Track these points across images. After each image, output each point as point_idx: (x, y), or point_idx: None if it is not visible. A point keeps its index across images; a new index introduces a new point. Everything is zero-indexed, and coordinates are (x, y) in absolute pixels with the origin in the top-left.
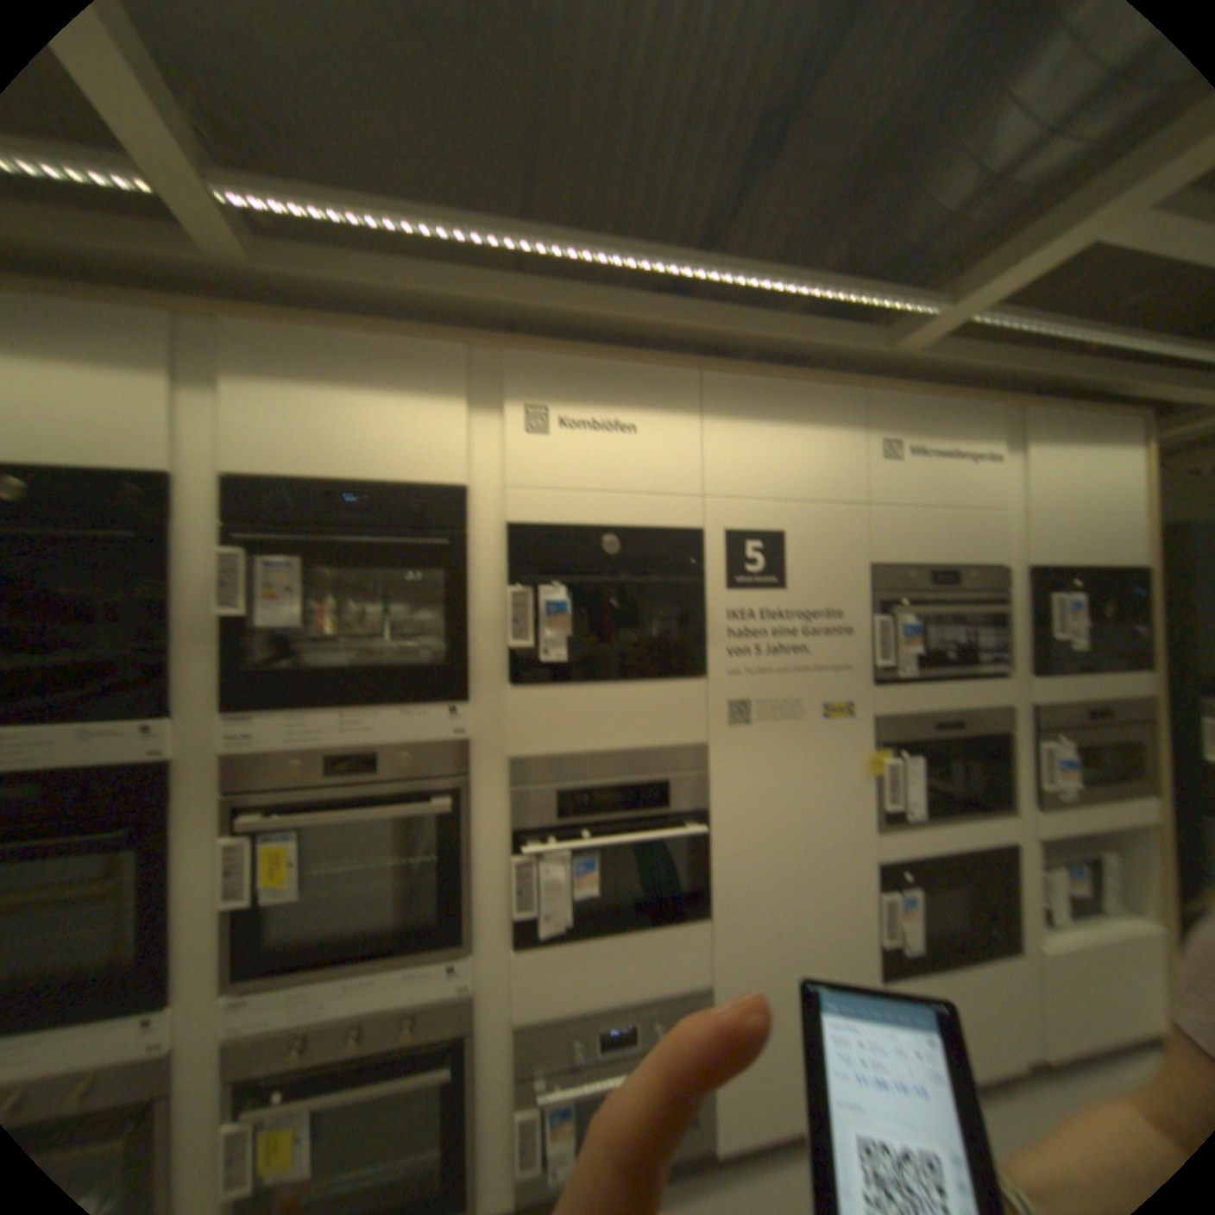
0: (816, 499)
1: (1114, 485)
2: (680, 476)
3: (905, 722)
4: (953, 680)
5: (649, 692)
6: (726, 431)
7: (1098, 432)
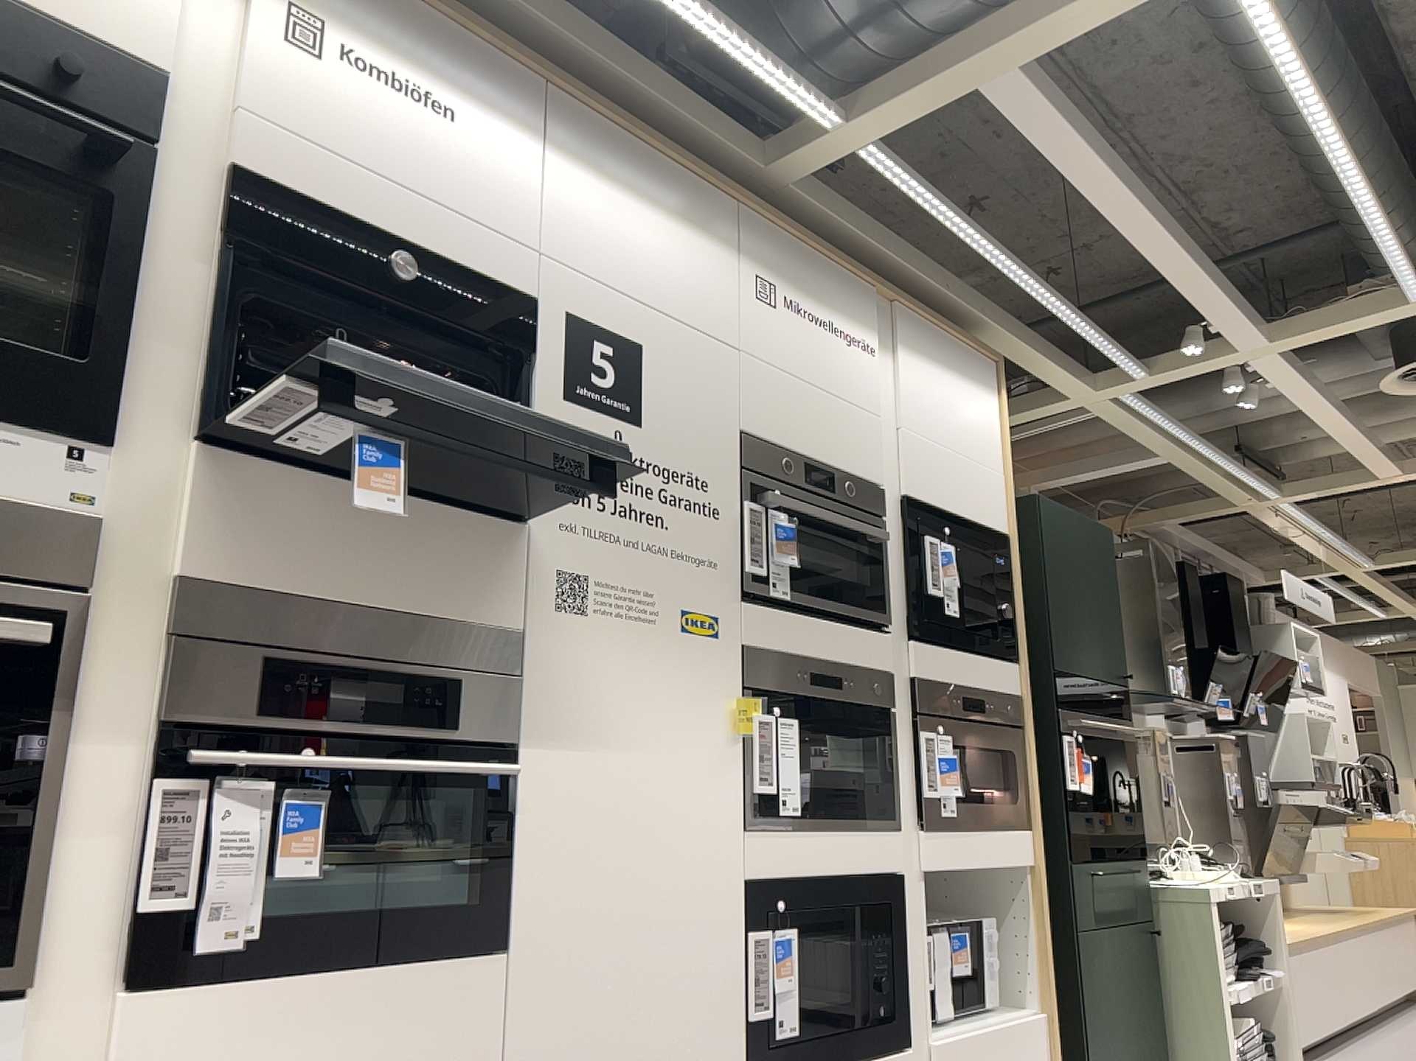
0: (679, 312)
1: (970, 425)
2: (510, 206)
3: (775, 659)
4: (826, 618)
5: (436, 516)
6: (574, 173)
7: (955, 359)
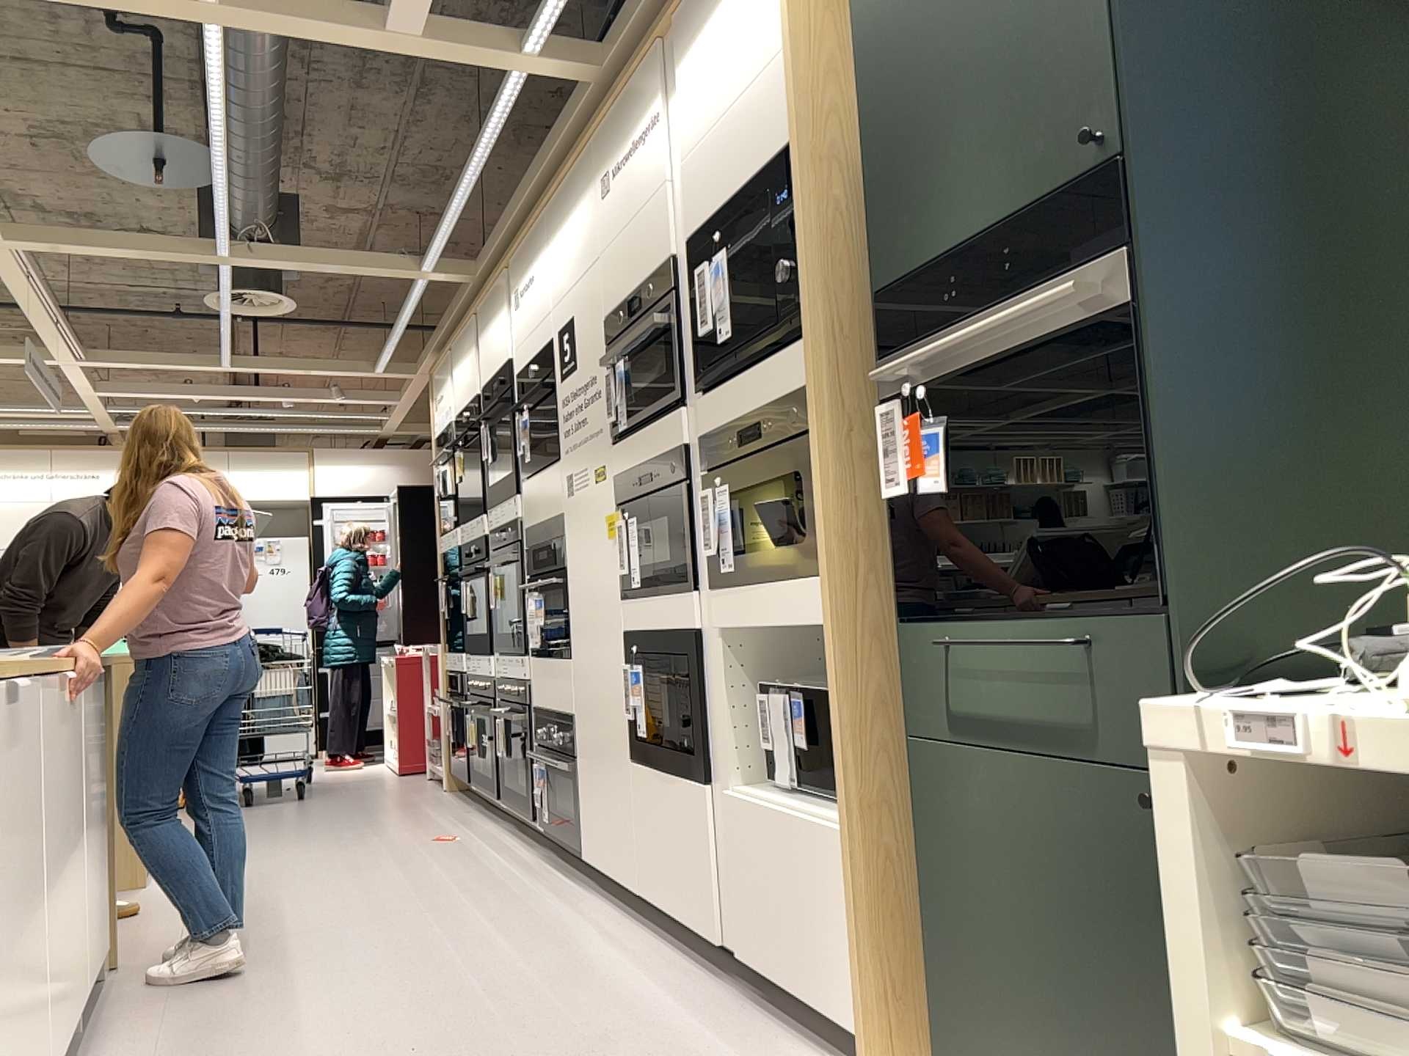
0: (580, 272)
1: (747, 39)
2: (543, 300)
3: (624, 477)
4: (656, 421)
5: (545, 474)
6: (552, 247)
7: None
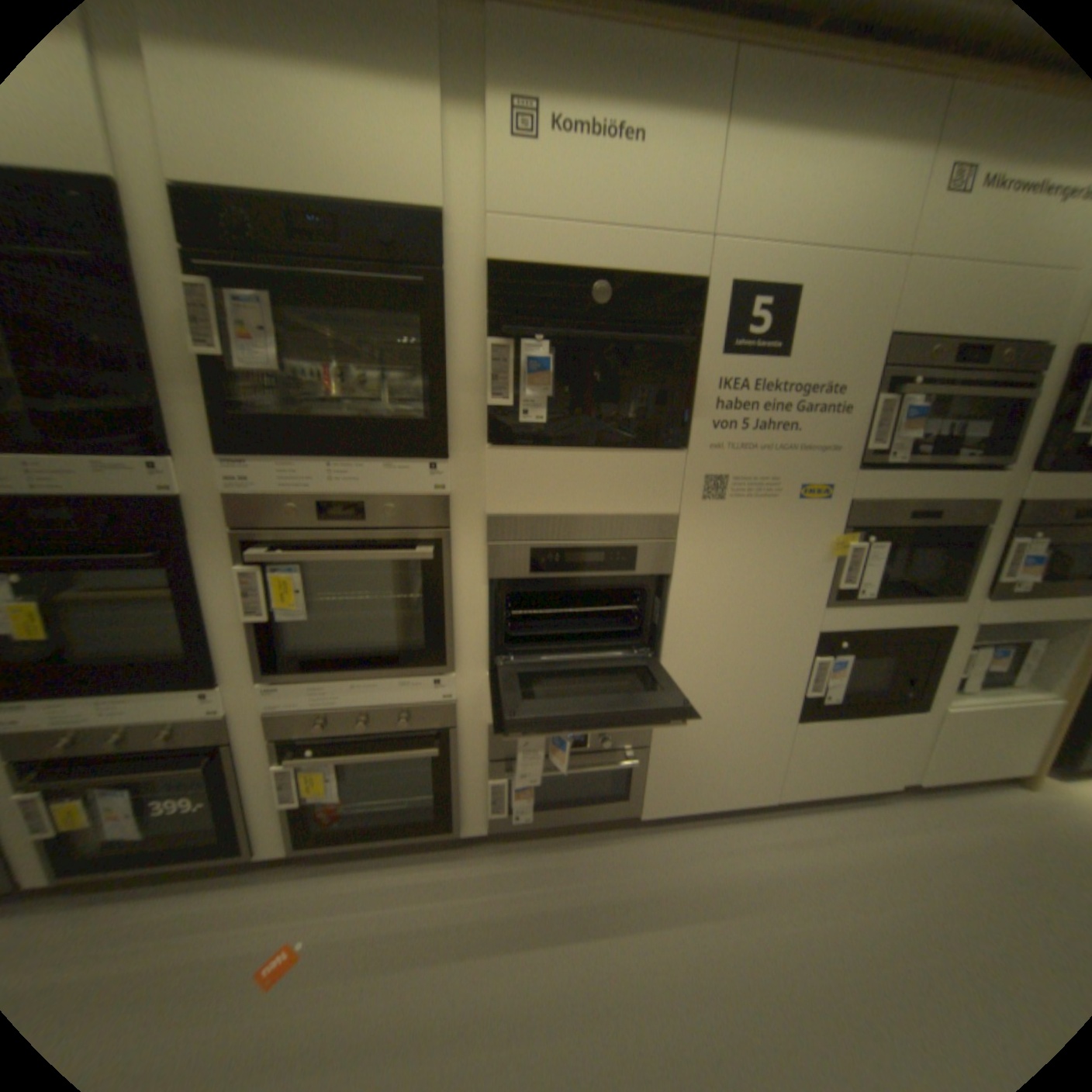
0: (848, 241)
1: None
2: (689, 202)
3: (880, 506)
4: (943, 467)
5: (624, 458)
6: (756, 138)
7: None
